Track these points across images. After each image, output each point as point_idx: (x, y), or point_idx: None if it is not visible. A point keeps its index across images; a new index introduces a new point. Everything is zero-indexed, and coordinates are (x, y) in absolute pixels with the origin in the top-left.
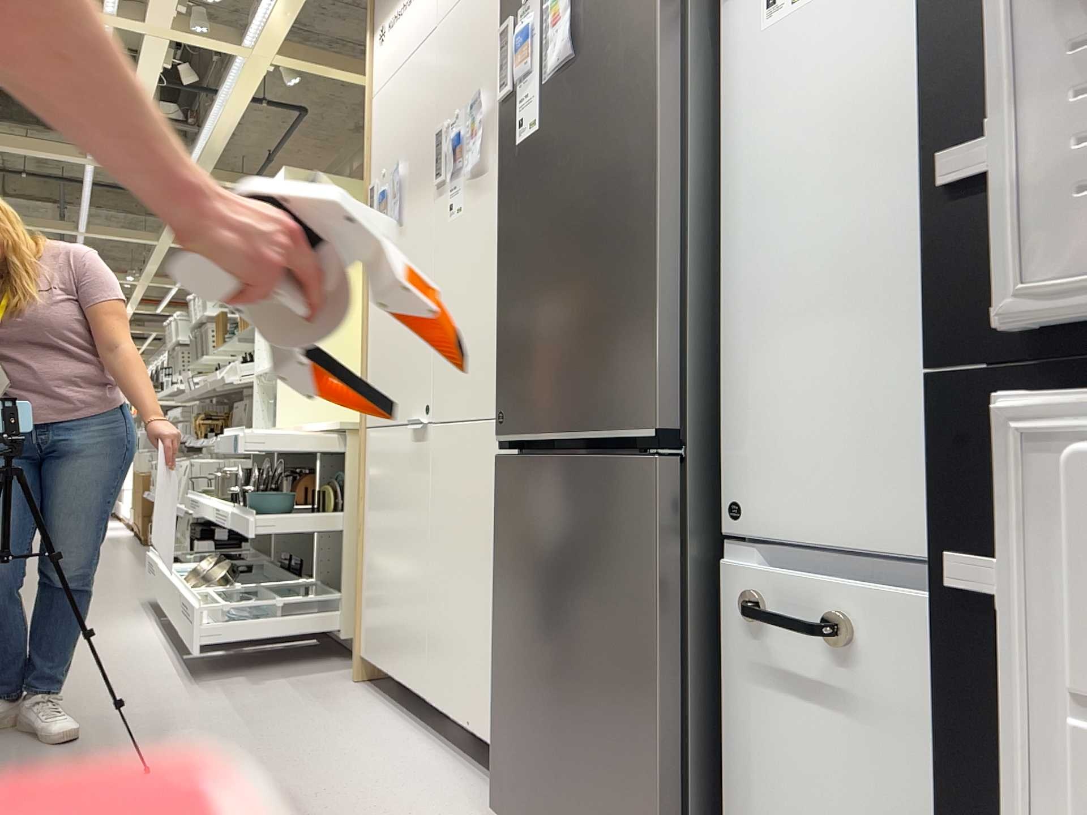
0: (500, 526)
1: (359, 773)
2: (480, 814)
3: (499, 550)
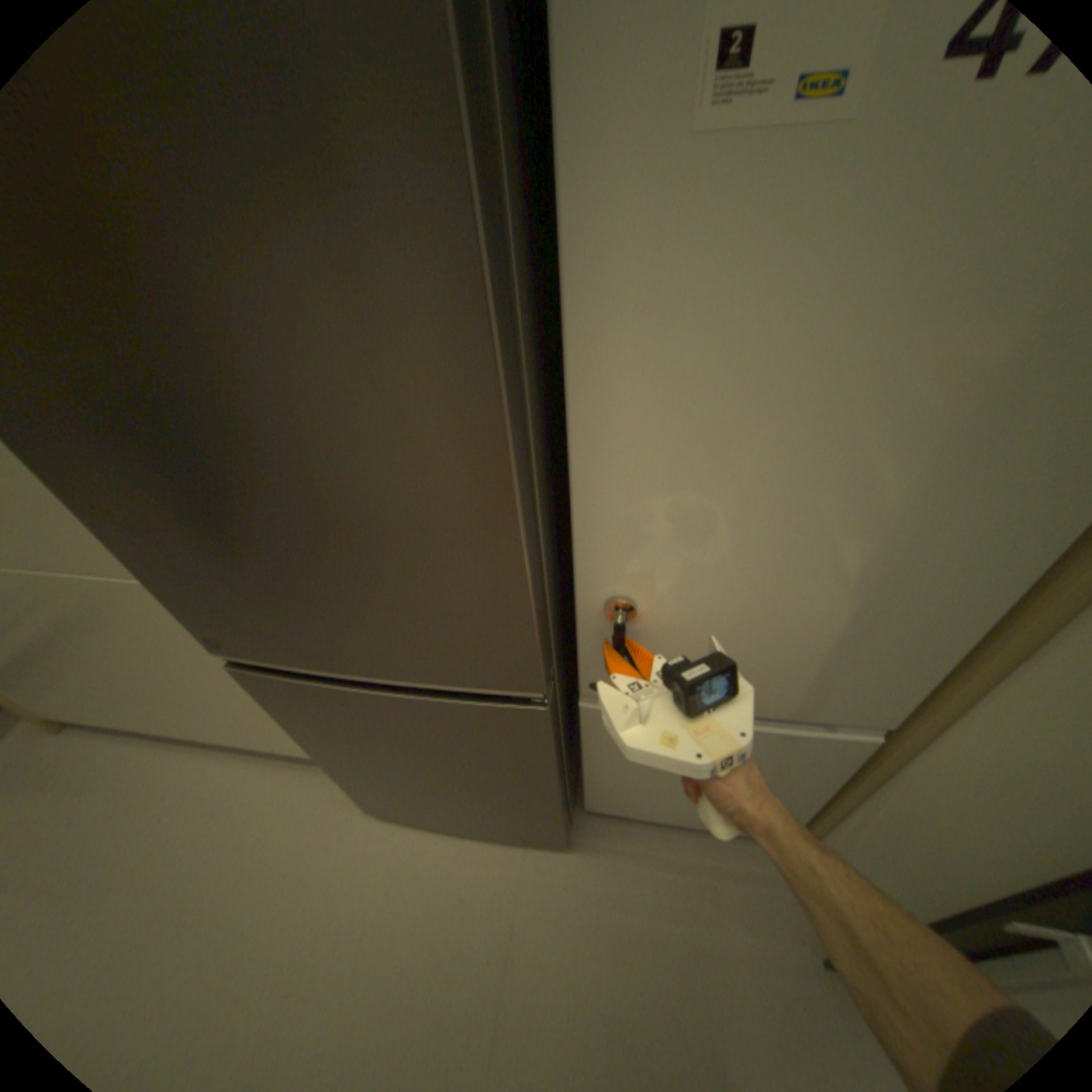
0: (275, 709)
1: (202, 847)
2: (344, 805)
3: (286, 721)
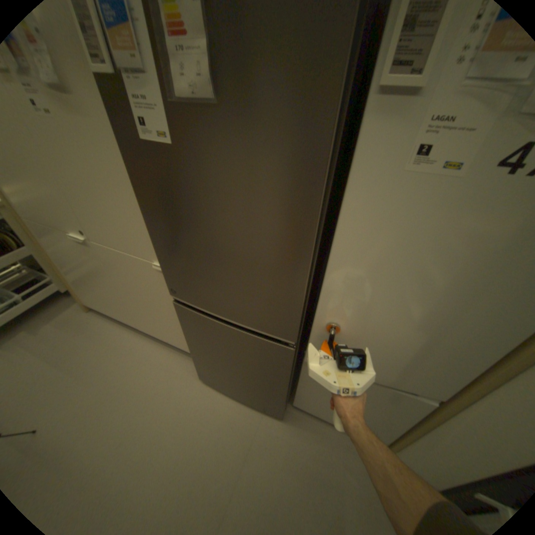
0: (184, 323)
1: (132, 373)
2: (191, 373)
3: (186, 329)
